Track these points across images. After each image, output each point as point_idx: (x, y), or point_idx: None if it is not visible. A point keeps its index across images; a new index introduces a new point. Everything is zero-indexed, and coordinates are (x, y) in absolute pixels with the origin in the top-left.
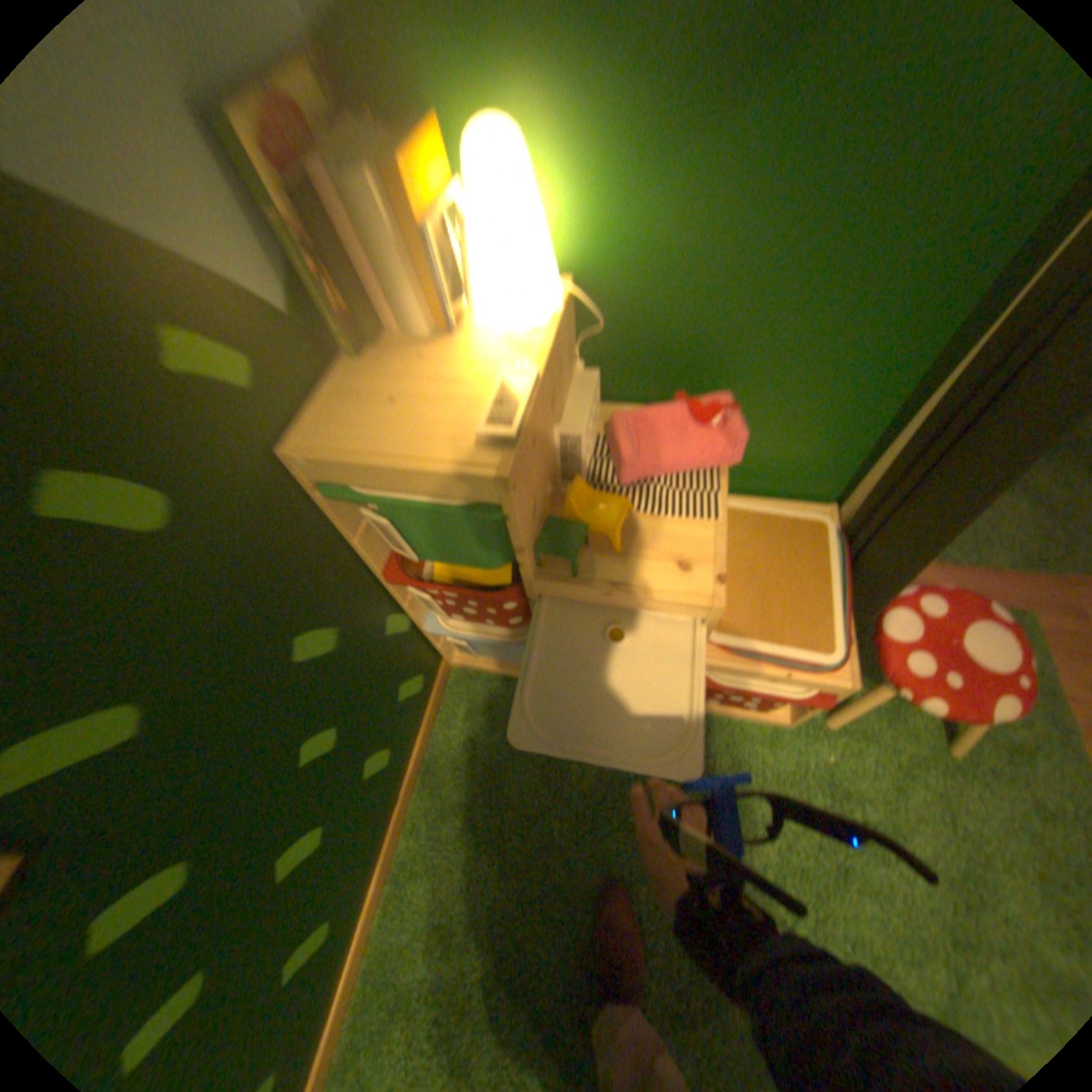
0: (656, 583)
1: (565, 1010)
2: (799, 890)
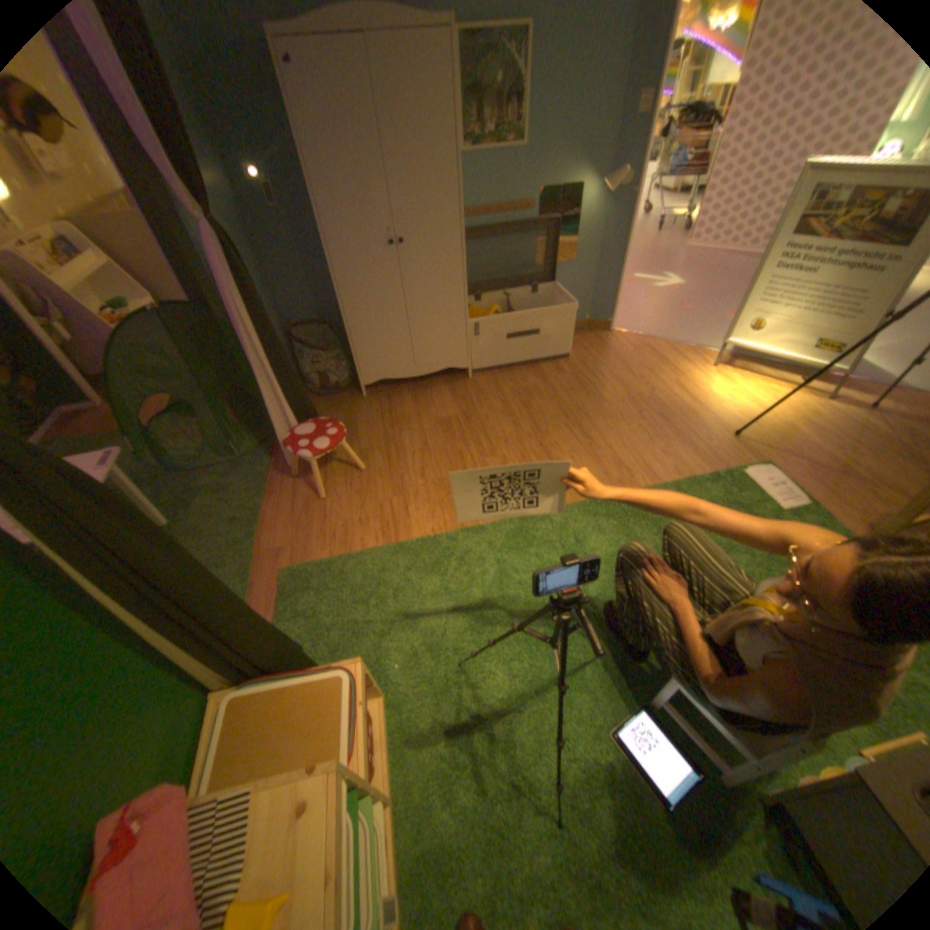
0: (315, 836)
1: (604, 810)
2: (472, 675)
